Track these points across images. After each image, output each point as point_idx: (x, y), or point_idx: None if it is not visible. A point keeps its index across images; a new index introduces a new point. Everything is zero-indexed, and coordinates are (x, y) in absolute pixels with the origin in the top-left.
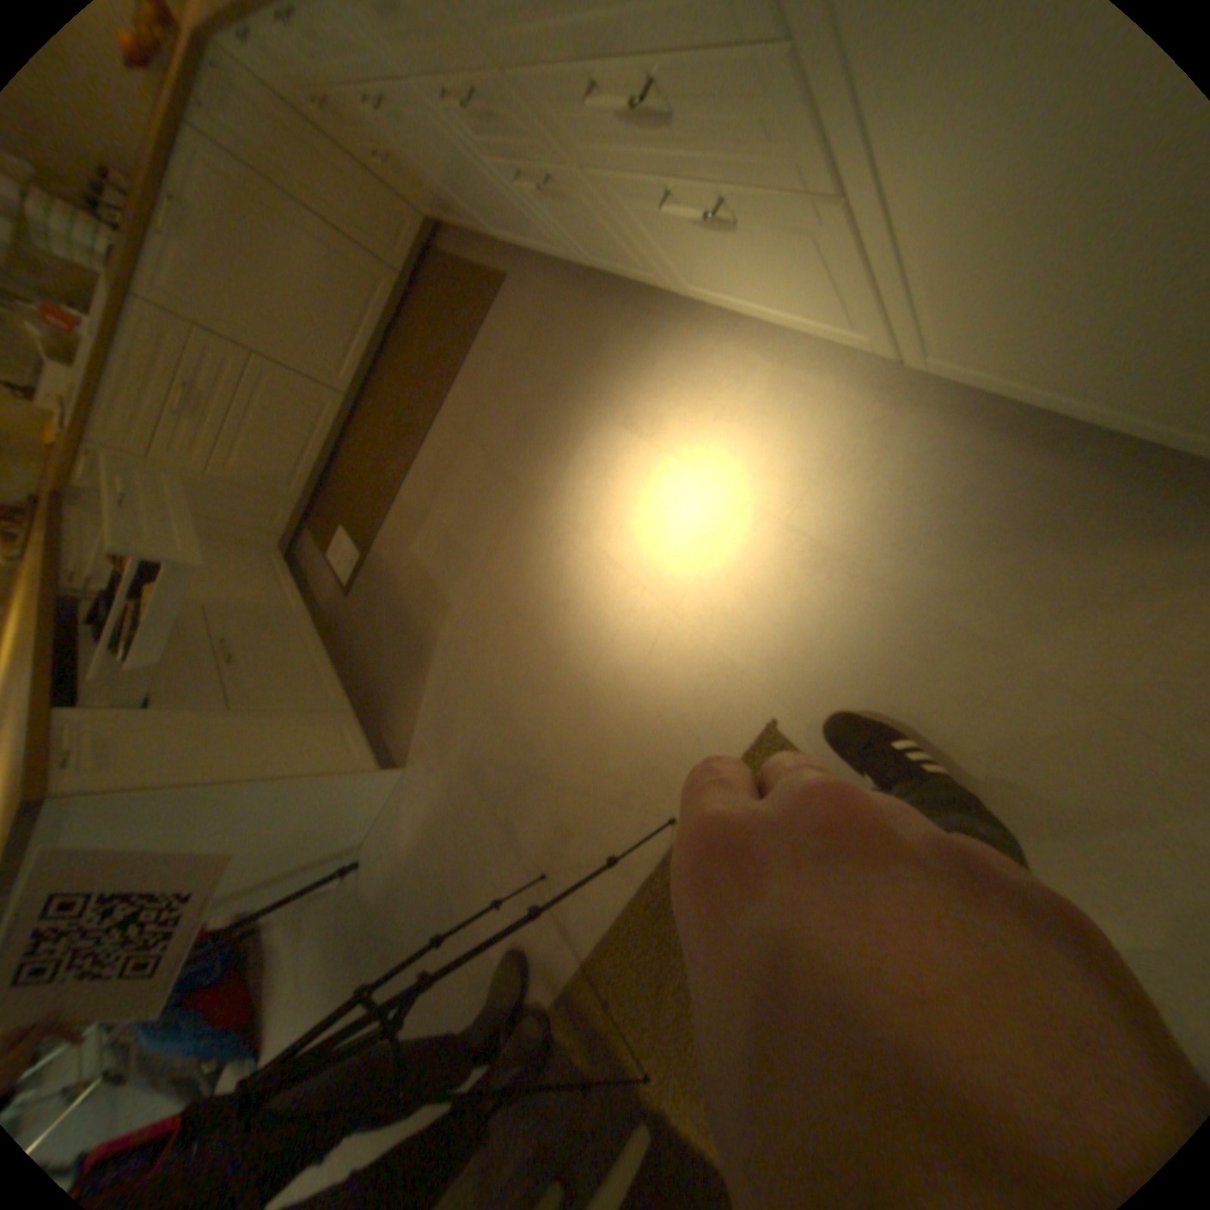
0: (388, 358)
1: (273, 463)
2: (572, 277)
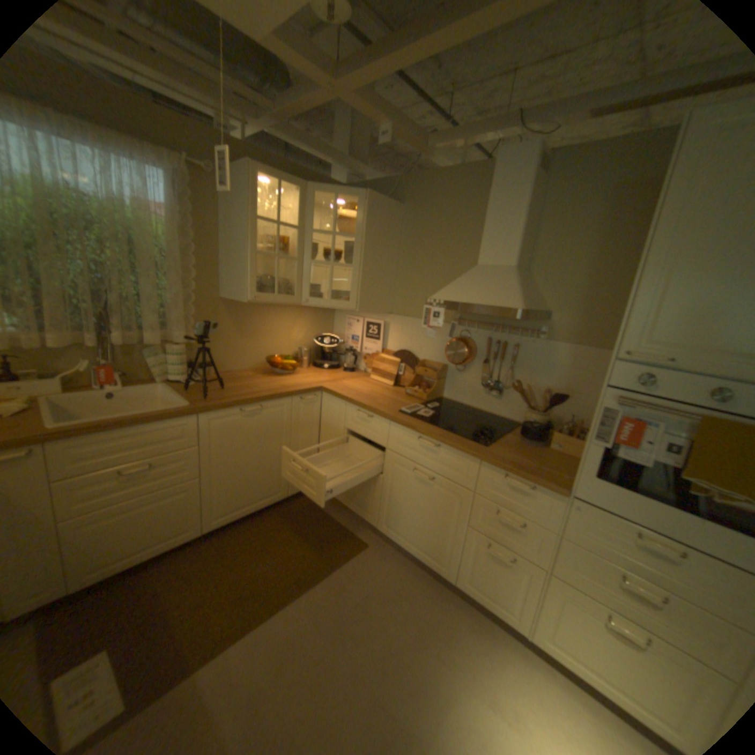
0: (242, 531)
1: (105, 549)
2: (421, 579)
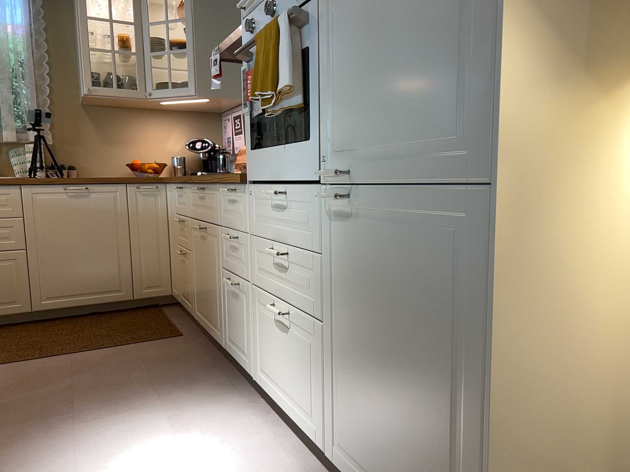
0: (75, 321)
1: None
2: (211, 356)
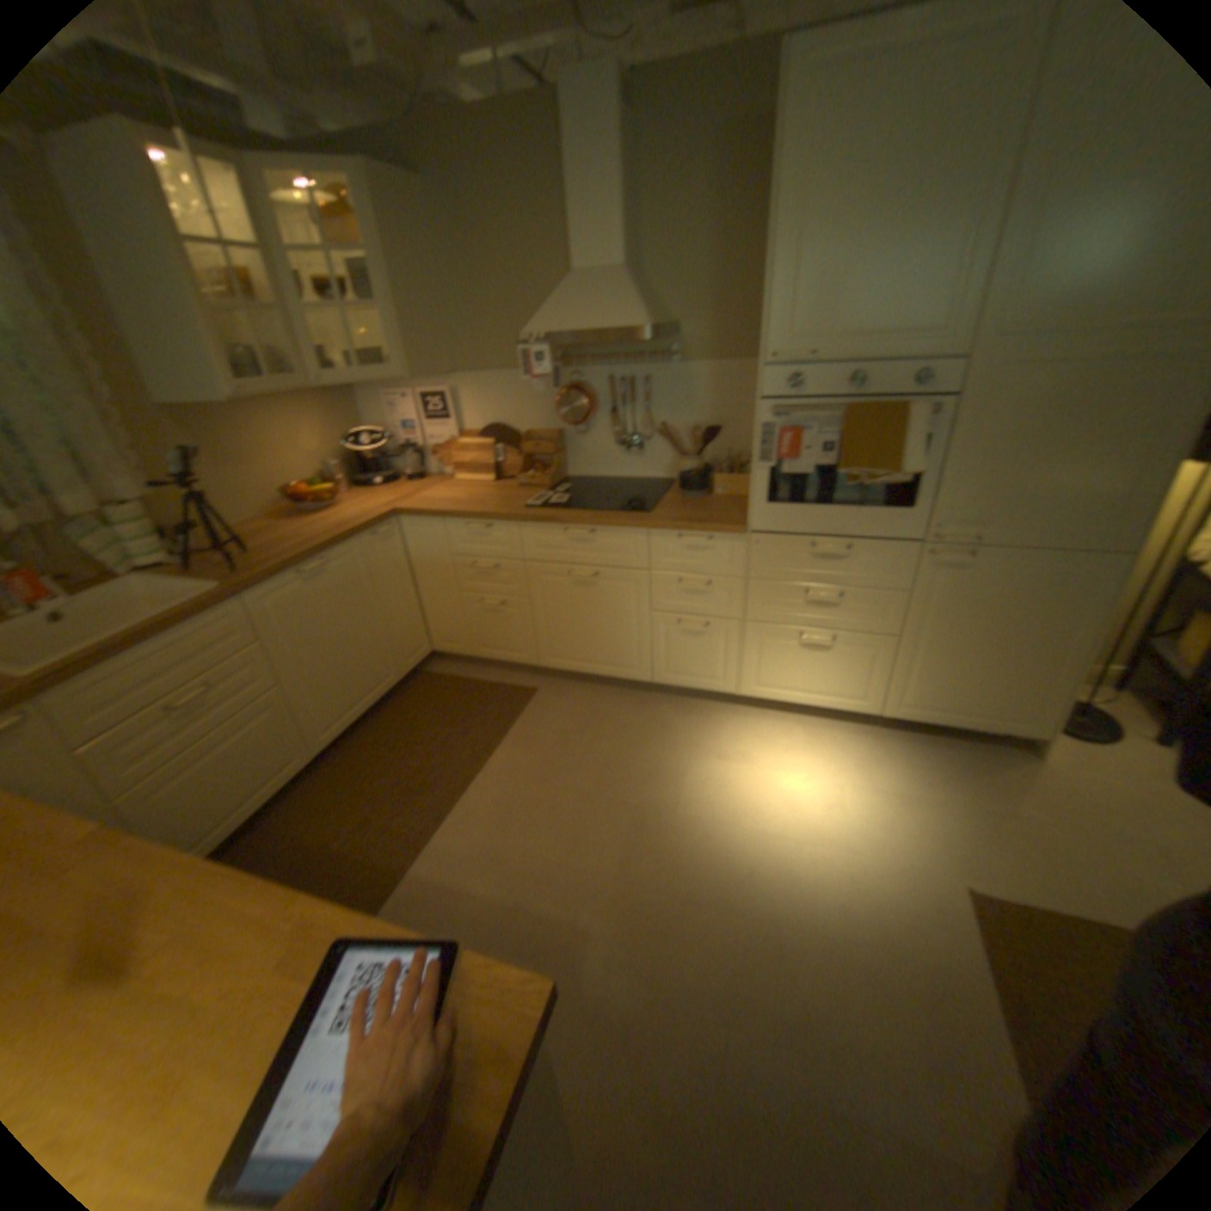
0: (365, 737)
1: (197, 812)
2: (613, 693)
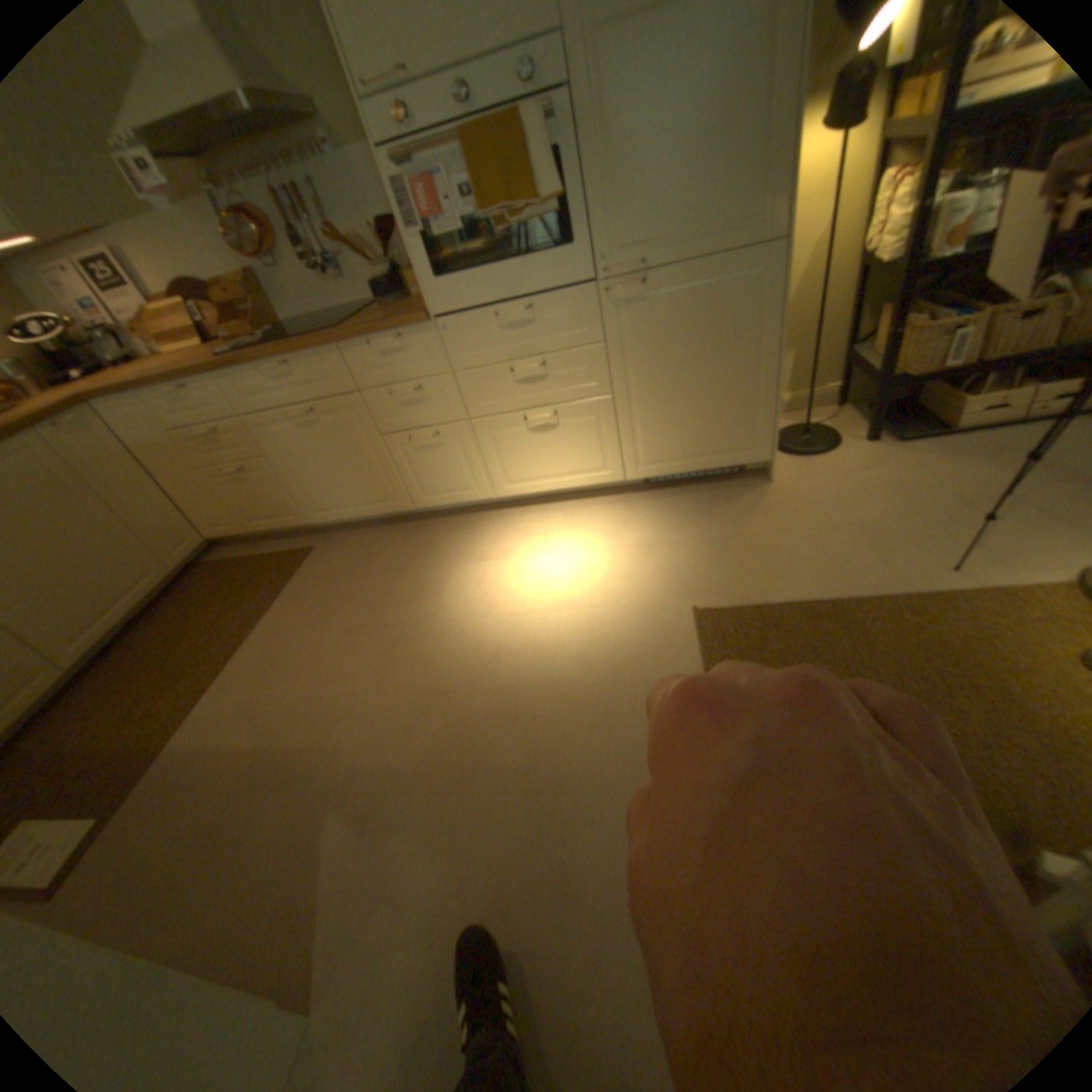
0: (134, 640)
1: None
2: (387, 532)
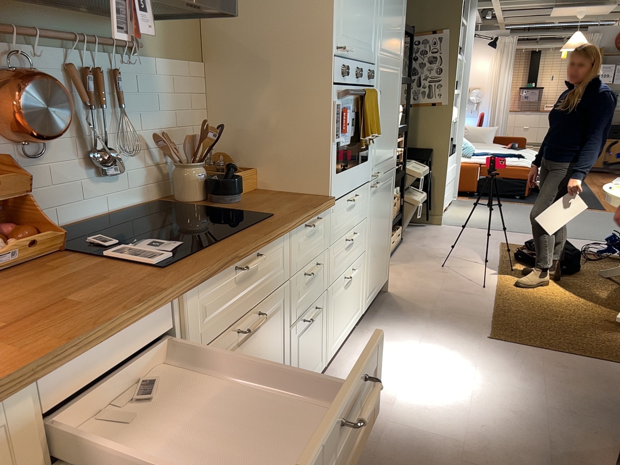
0: None
1: None
2: None
